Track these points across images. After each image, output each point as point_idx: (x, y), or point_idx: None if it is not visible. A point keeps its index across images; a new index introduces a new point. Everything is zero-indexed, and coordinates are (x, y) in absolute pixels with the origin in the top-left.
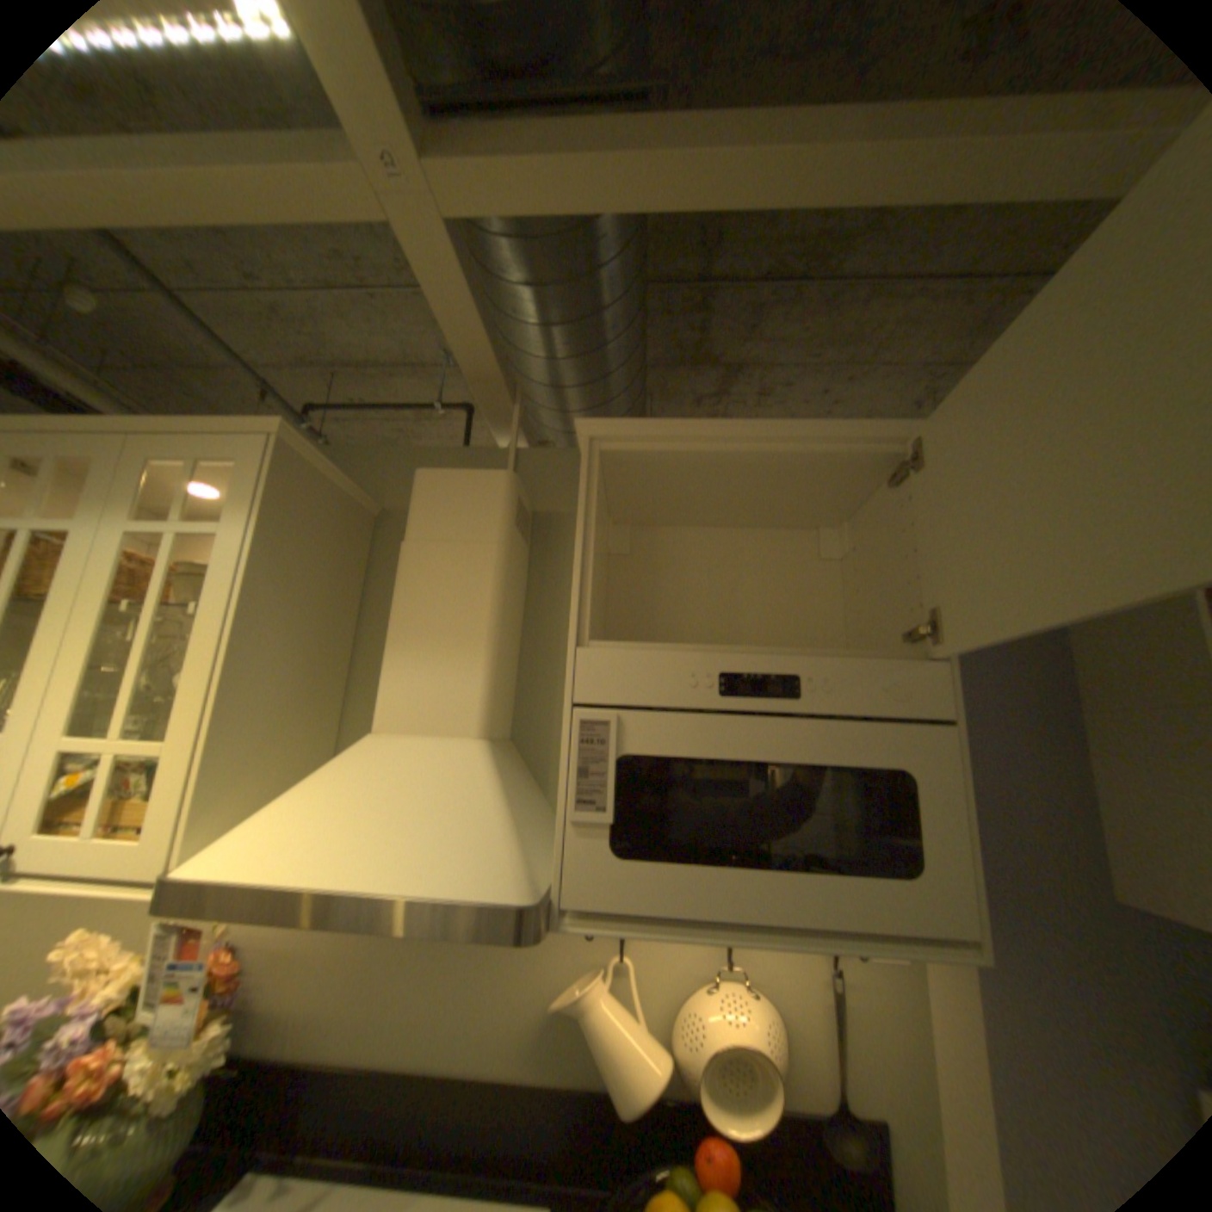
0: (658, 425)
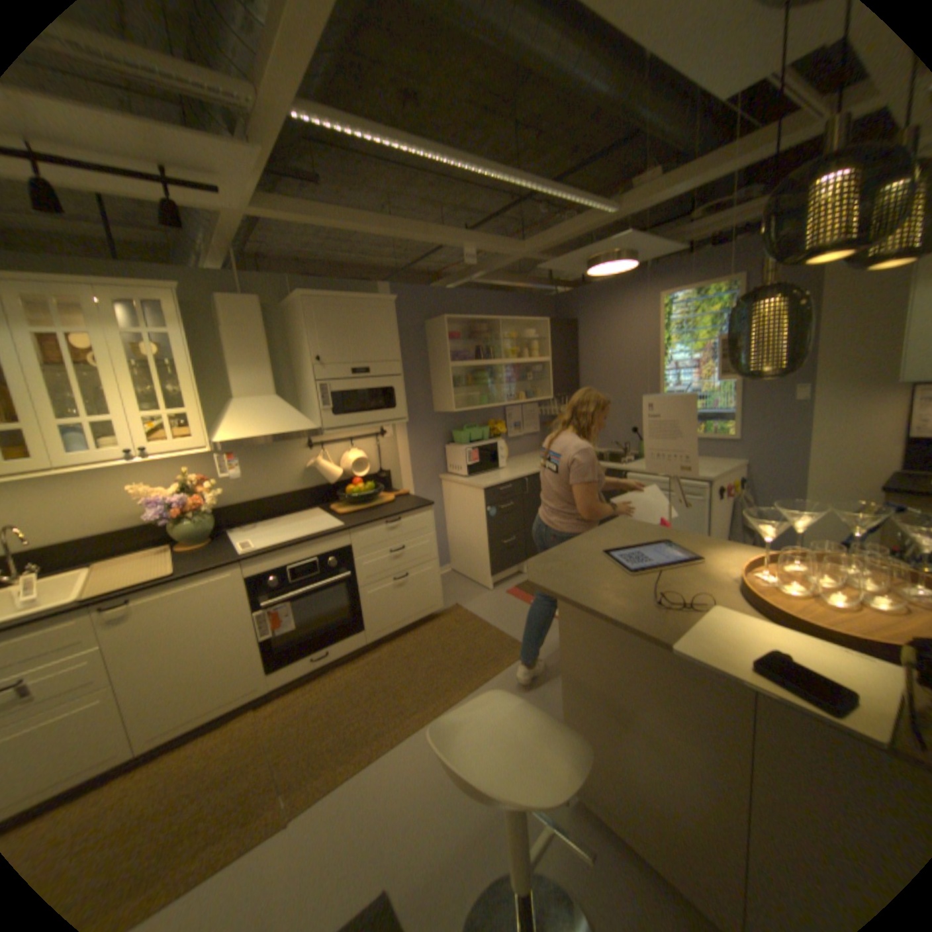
0: (324, 293)
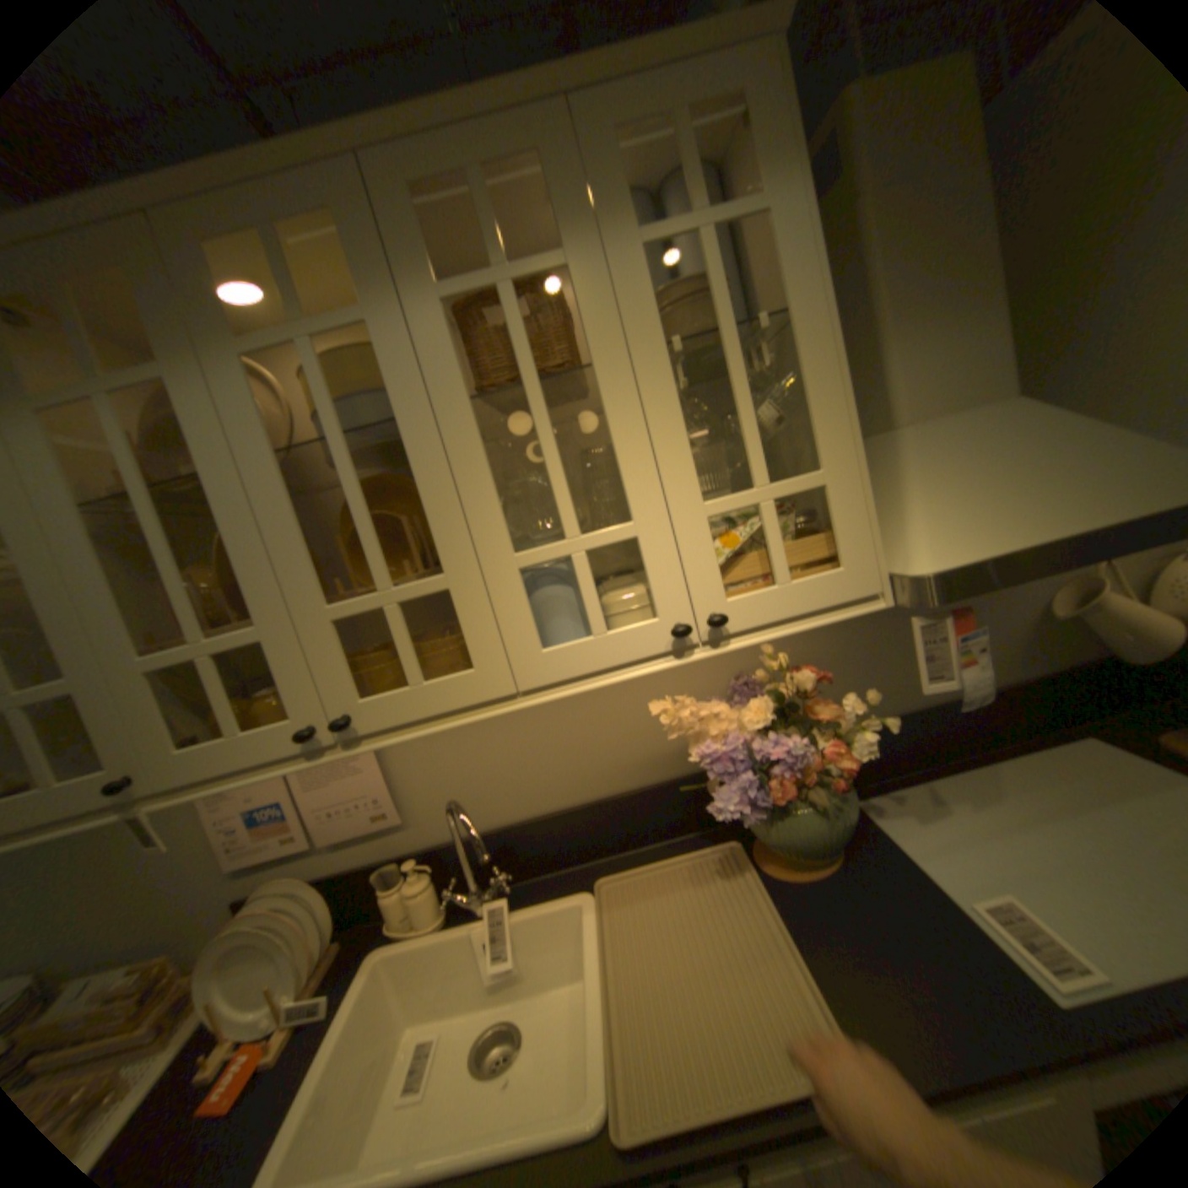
0: None
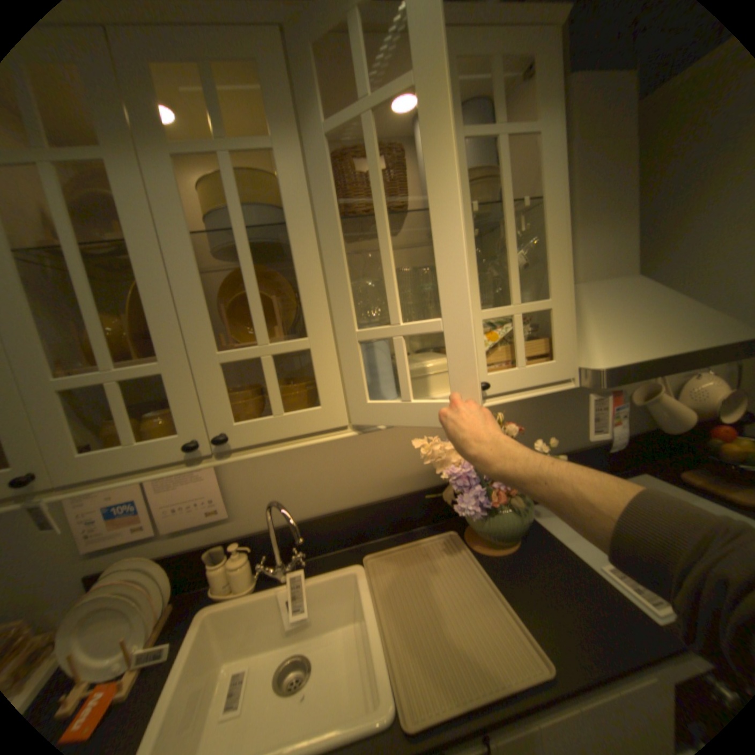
0: None
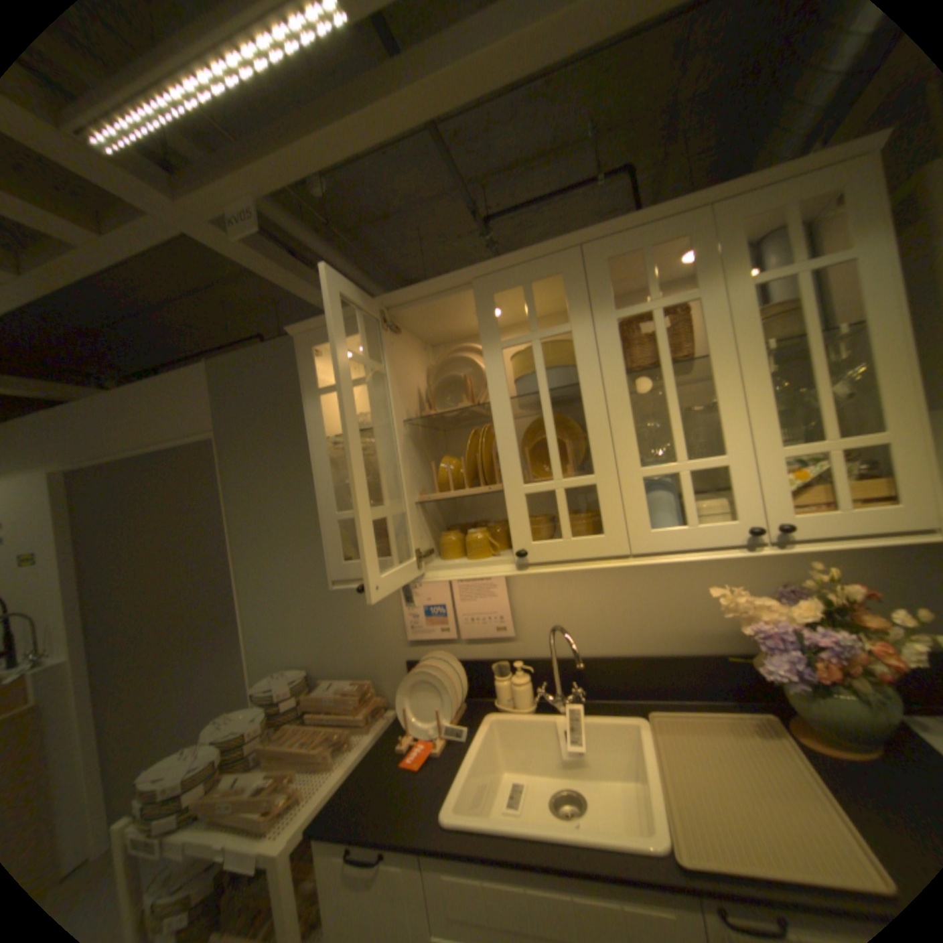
0: None
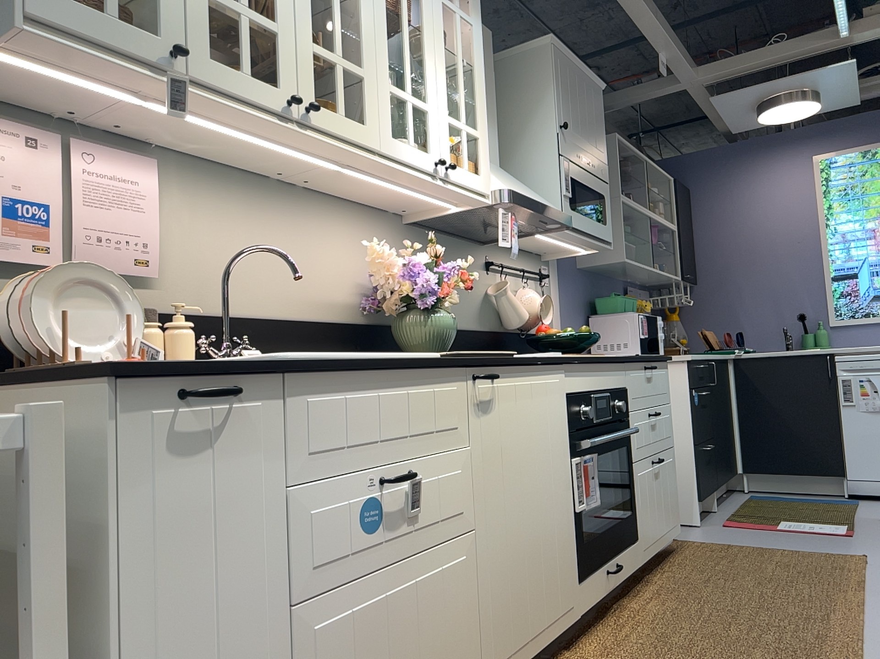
0: (567, 52)
